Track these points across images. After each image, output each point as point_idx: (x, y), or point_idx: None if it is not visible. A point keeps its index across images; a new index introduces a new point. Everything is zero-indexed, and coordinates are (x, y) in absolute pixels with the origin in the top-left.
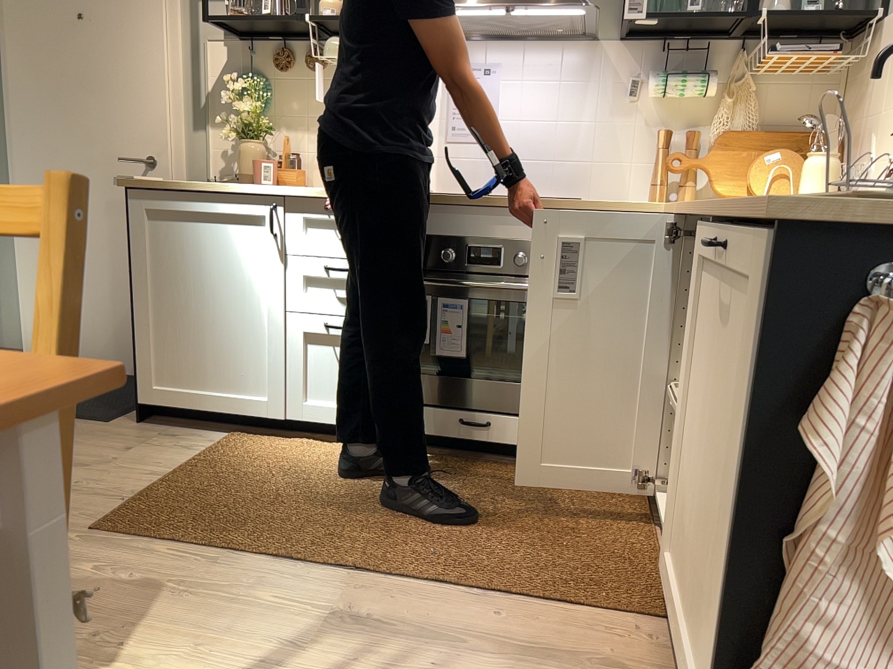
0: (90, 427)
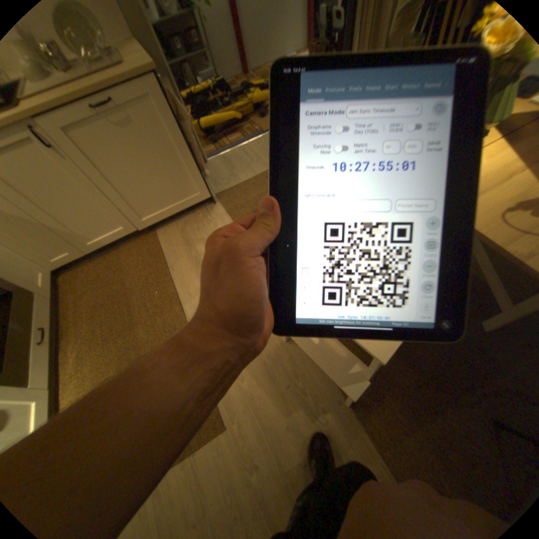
0: None
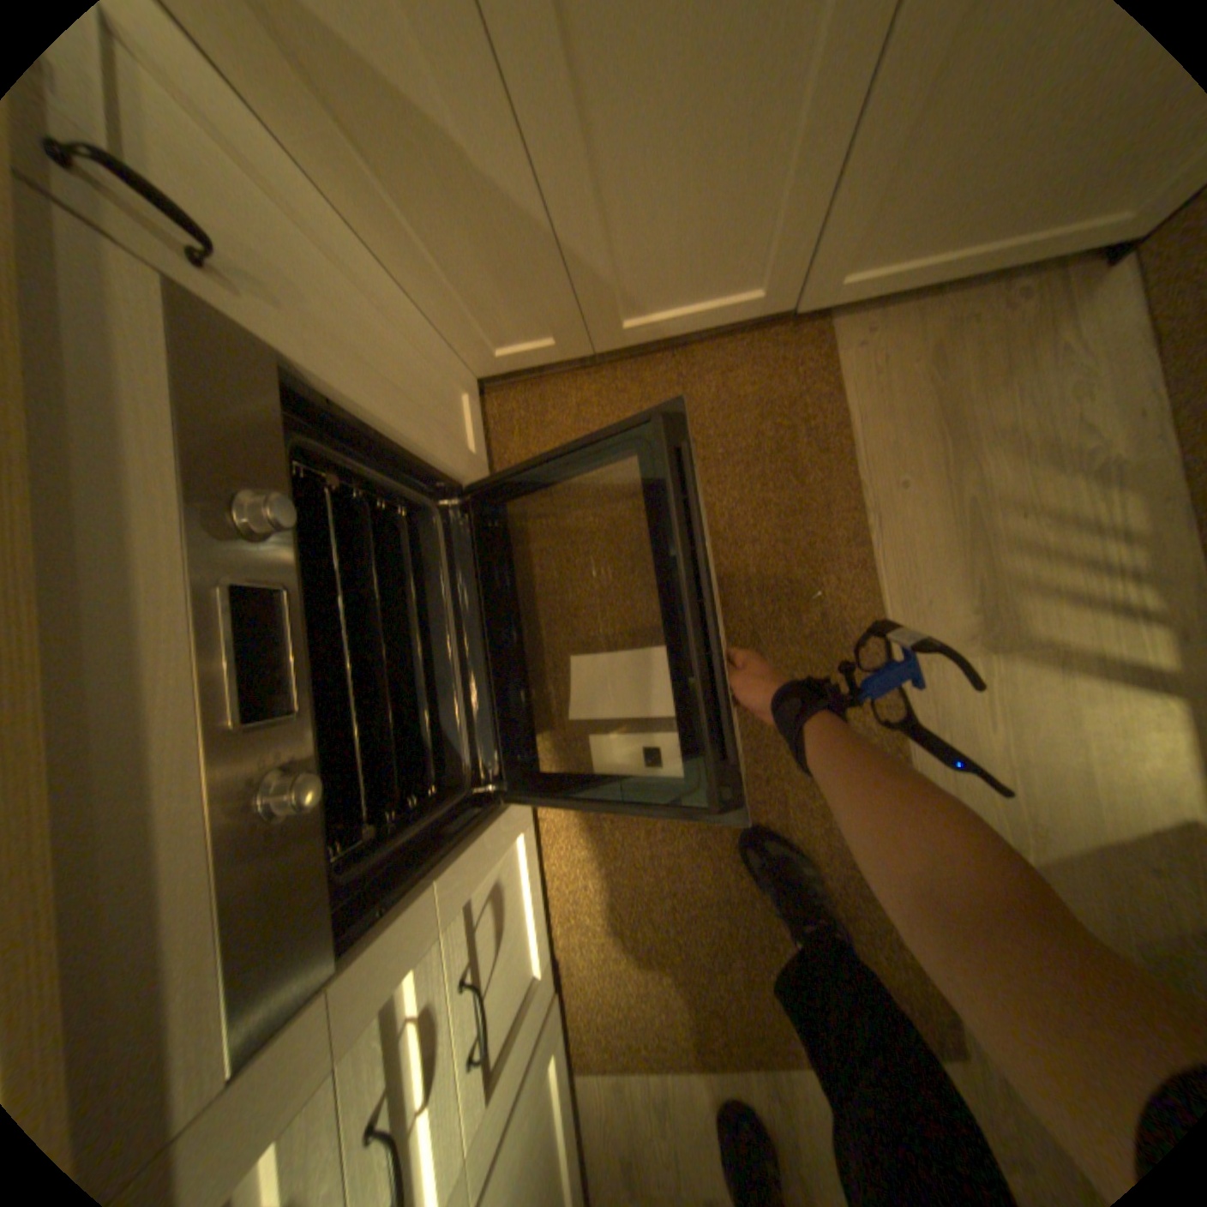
0: None
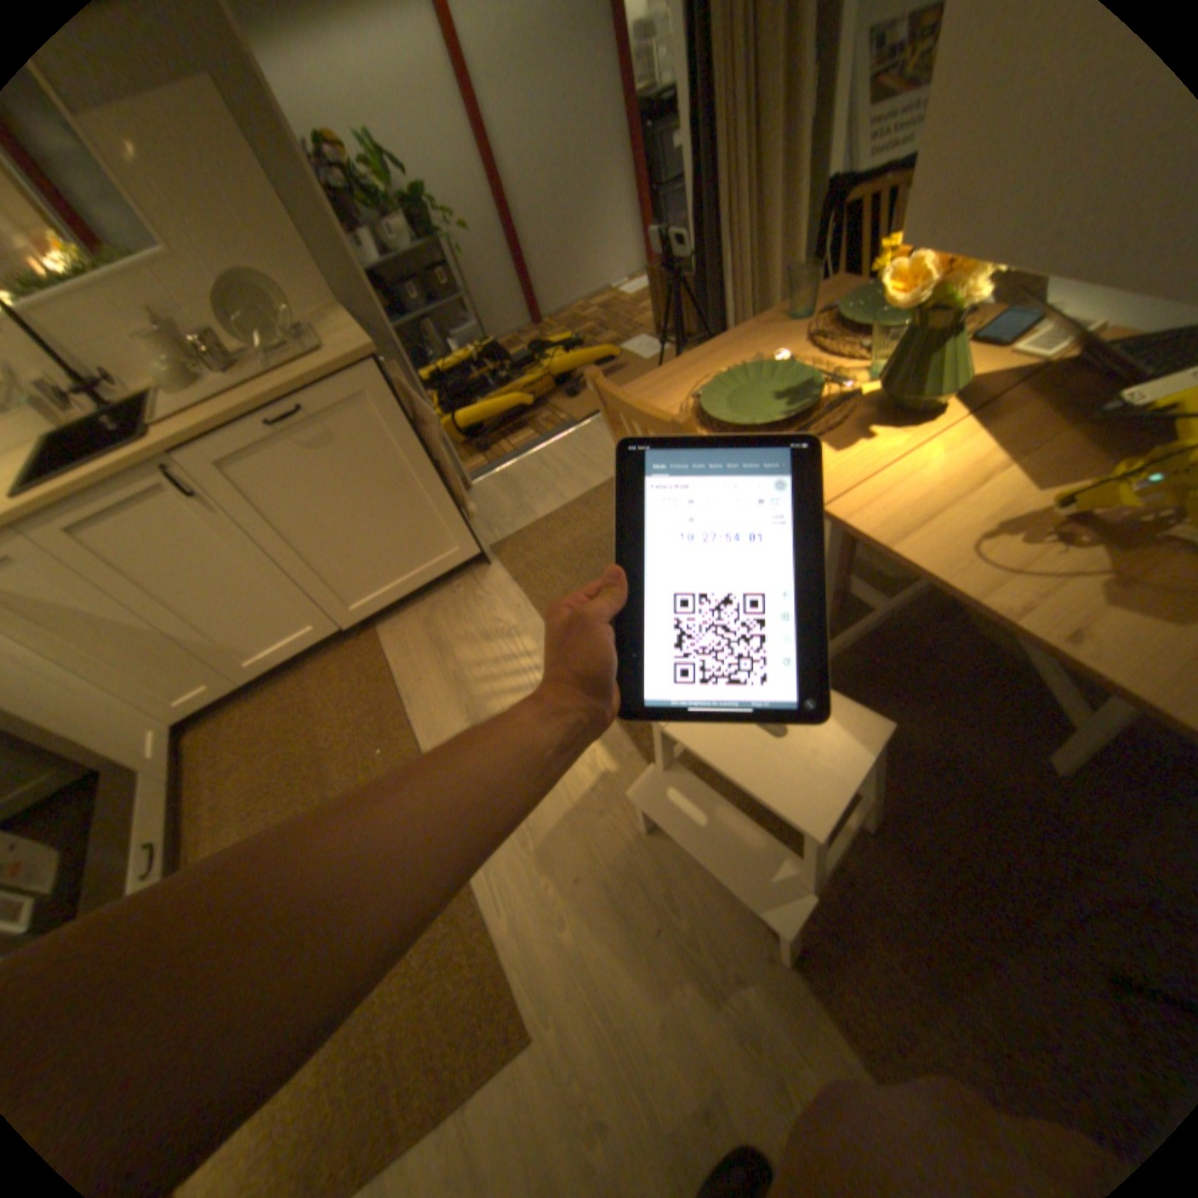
0: None
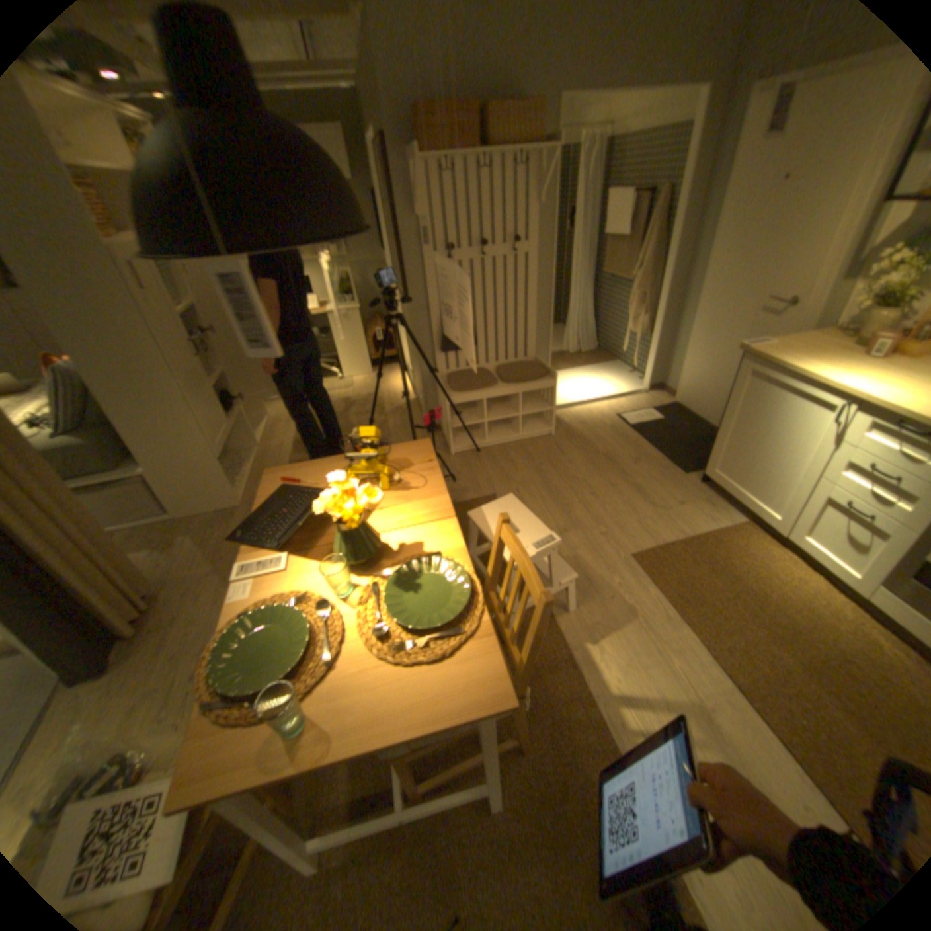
0: (674, 475)
